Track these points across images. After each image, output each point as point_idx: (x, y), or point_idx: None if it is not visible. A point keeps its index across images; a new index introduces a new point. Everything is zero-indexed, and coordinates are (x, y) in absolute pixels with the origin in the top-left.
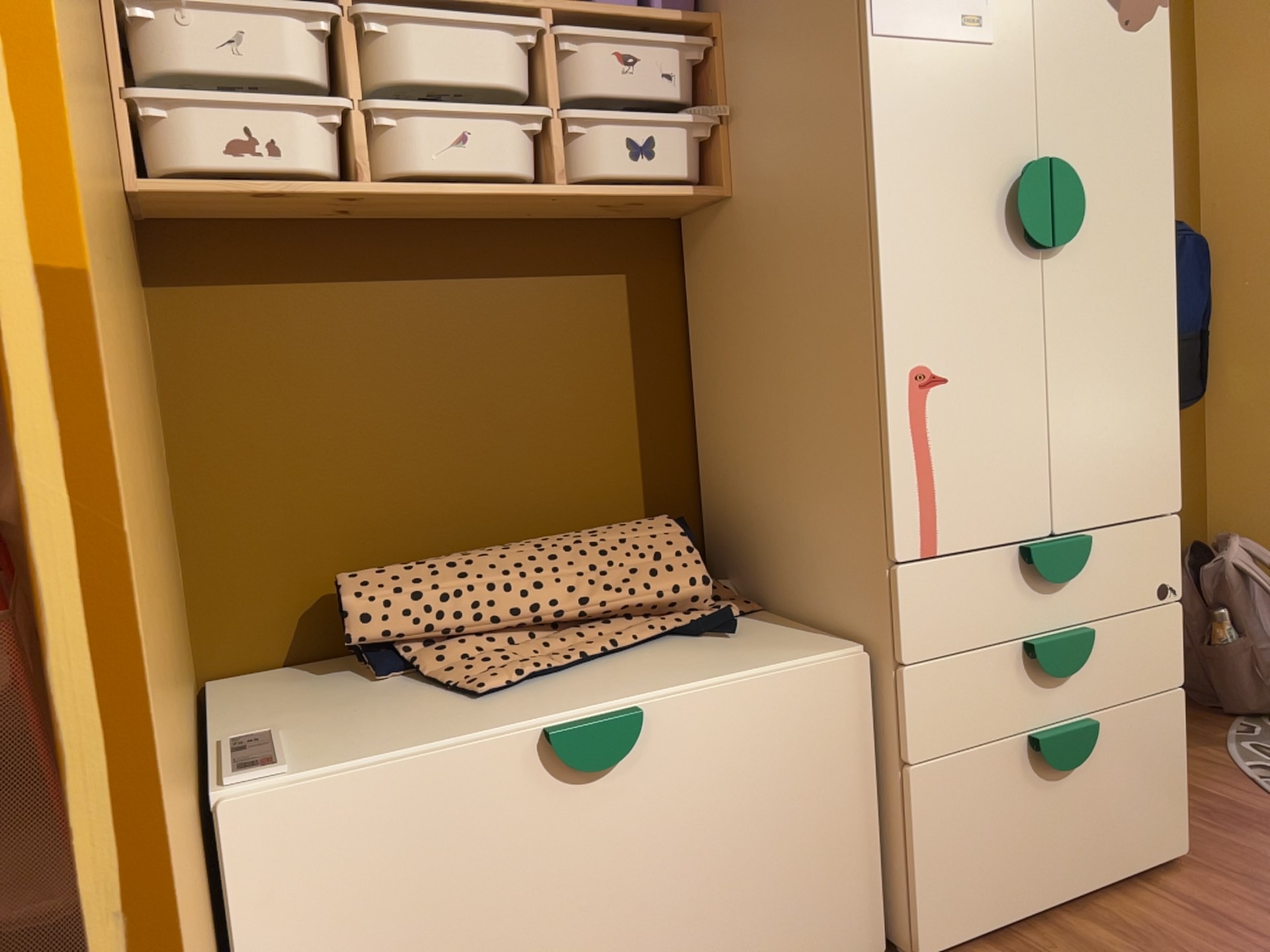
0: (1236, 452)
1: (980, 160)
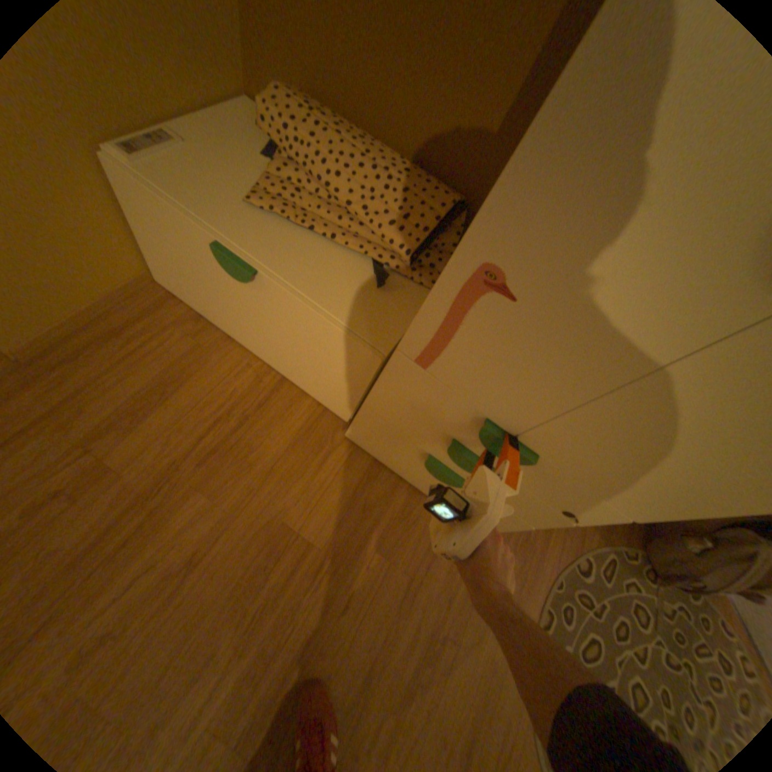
0: None
1: None
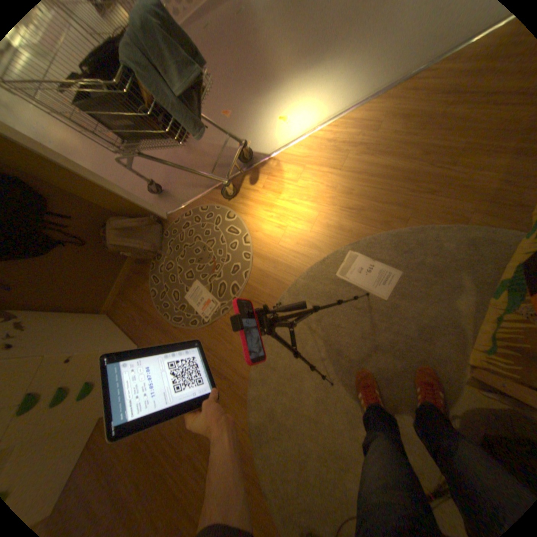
0: (85, 194)
1: None
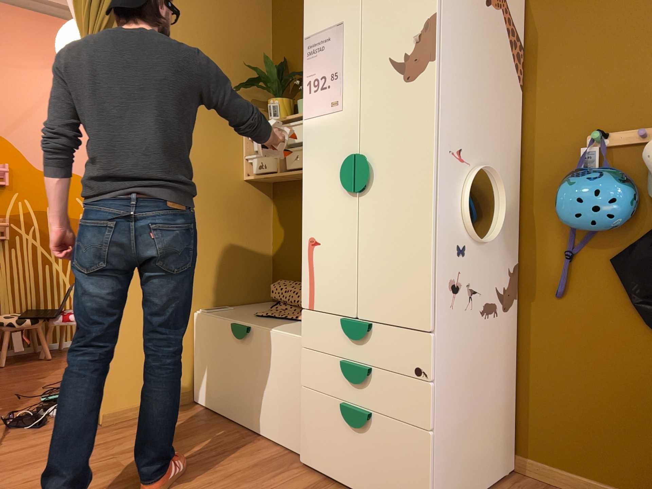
0: None
1: (335, 157)
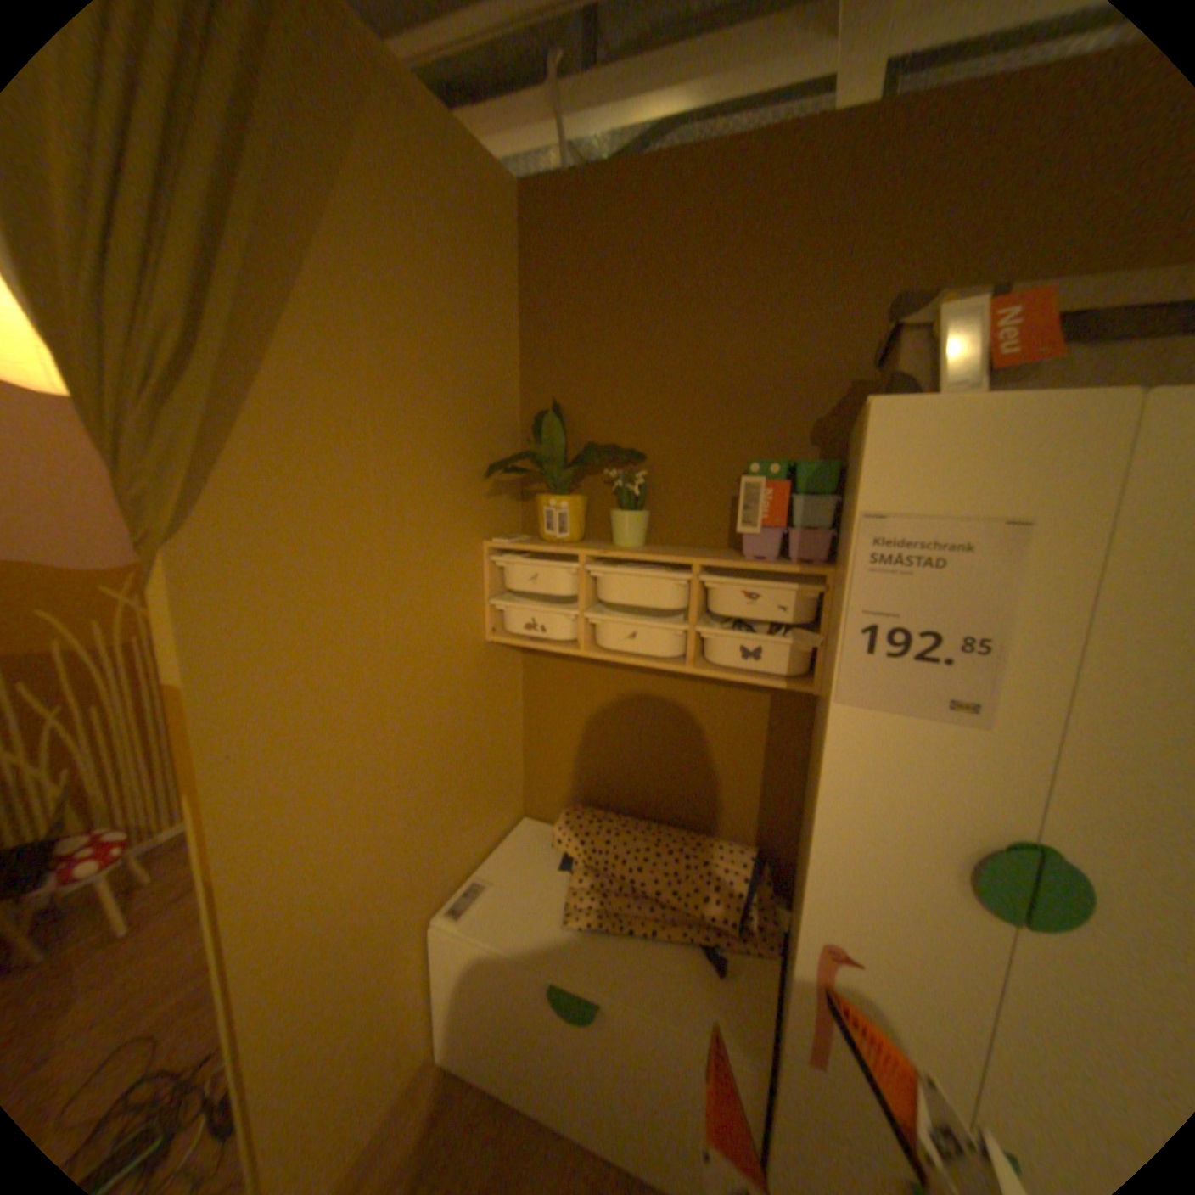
0: None
1: (948, 822)
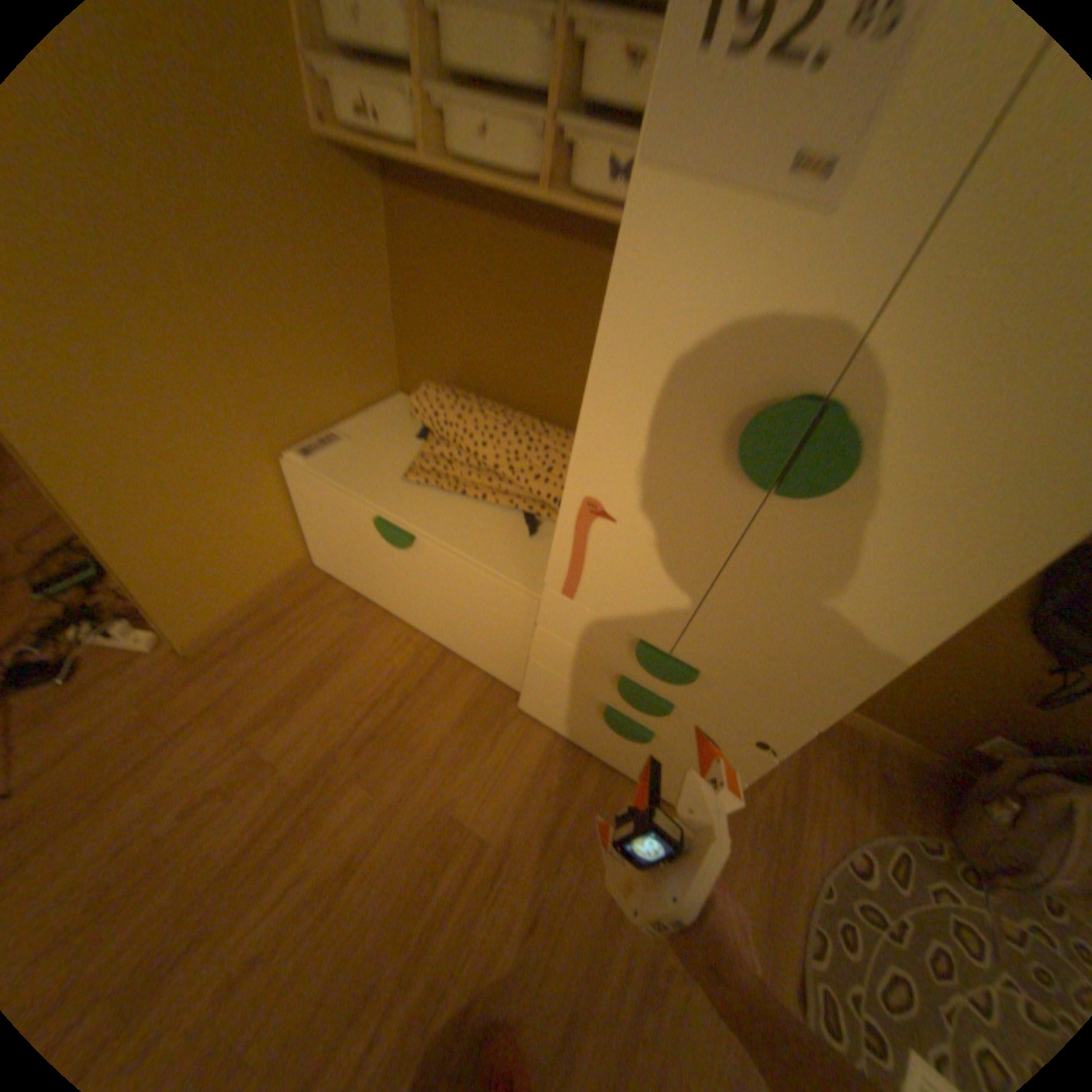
0: None
1: (734, 366)
